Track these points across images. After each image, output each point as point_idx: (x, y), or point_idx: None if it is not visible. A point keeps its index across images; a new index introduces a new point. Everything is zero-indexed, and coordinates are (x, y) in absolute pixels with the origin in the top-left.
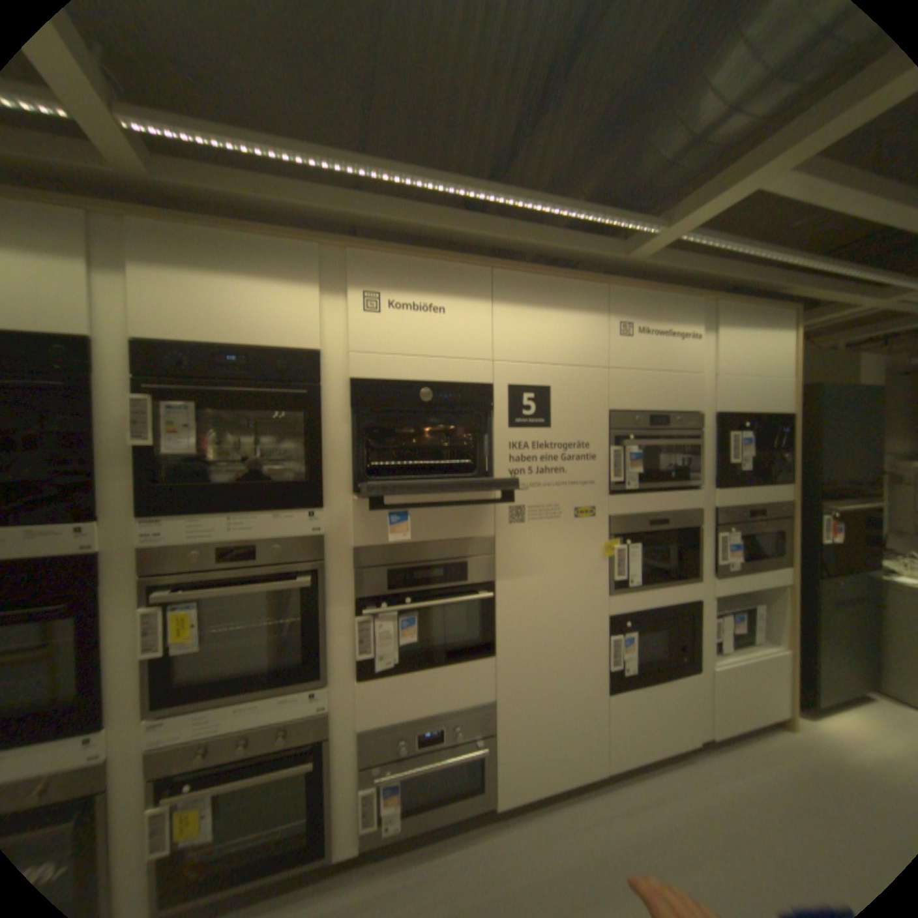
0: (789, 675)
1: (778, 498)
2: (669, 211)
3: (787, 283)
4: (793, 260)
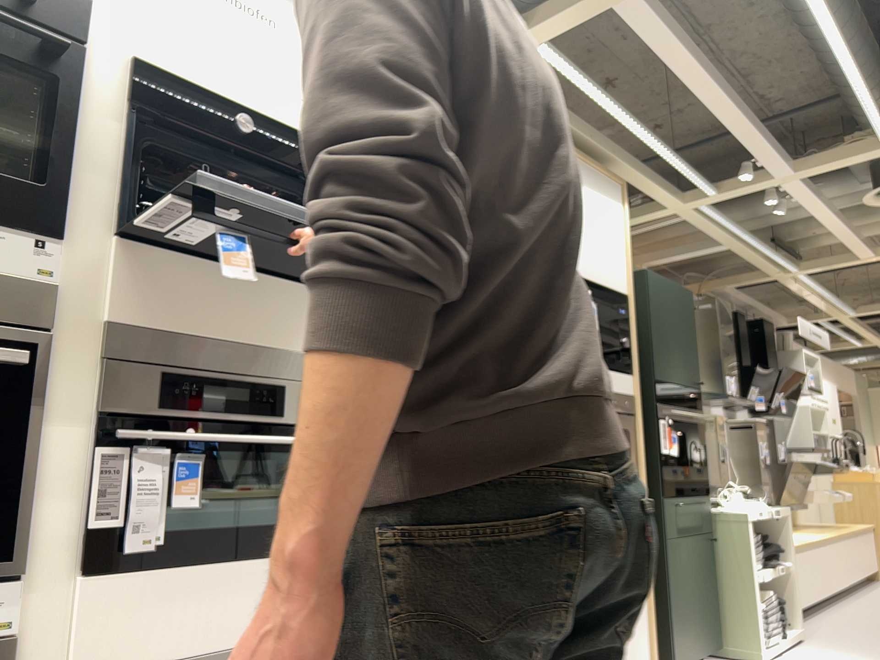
0: (645, 620)
1: (620, 387)
2: (526, 16)
3: (611, 156)
4: (620, 121)
